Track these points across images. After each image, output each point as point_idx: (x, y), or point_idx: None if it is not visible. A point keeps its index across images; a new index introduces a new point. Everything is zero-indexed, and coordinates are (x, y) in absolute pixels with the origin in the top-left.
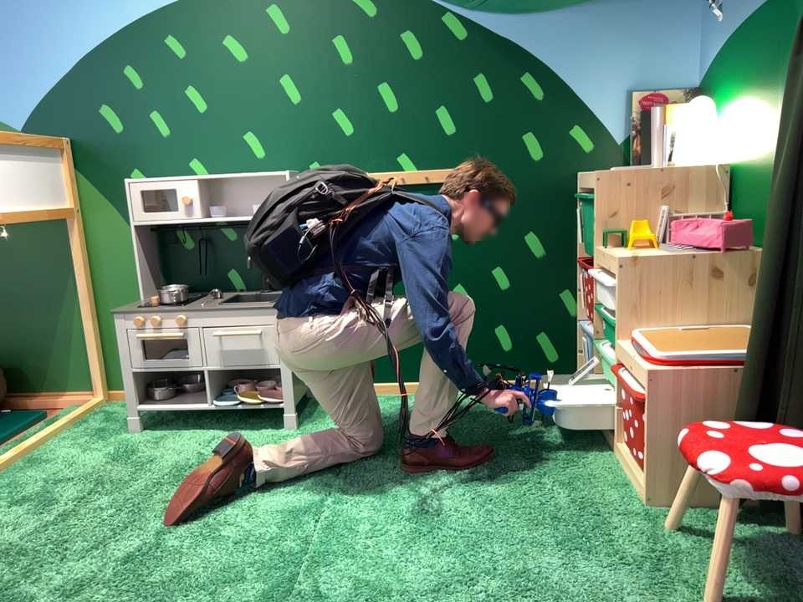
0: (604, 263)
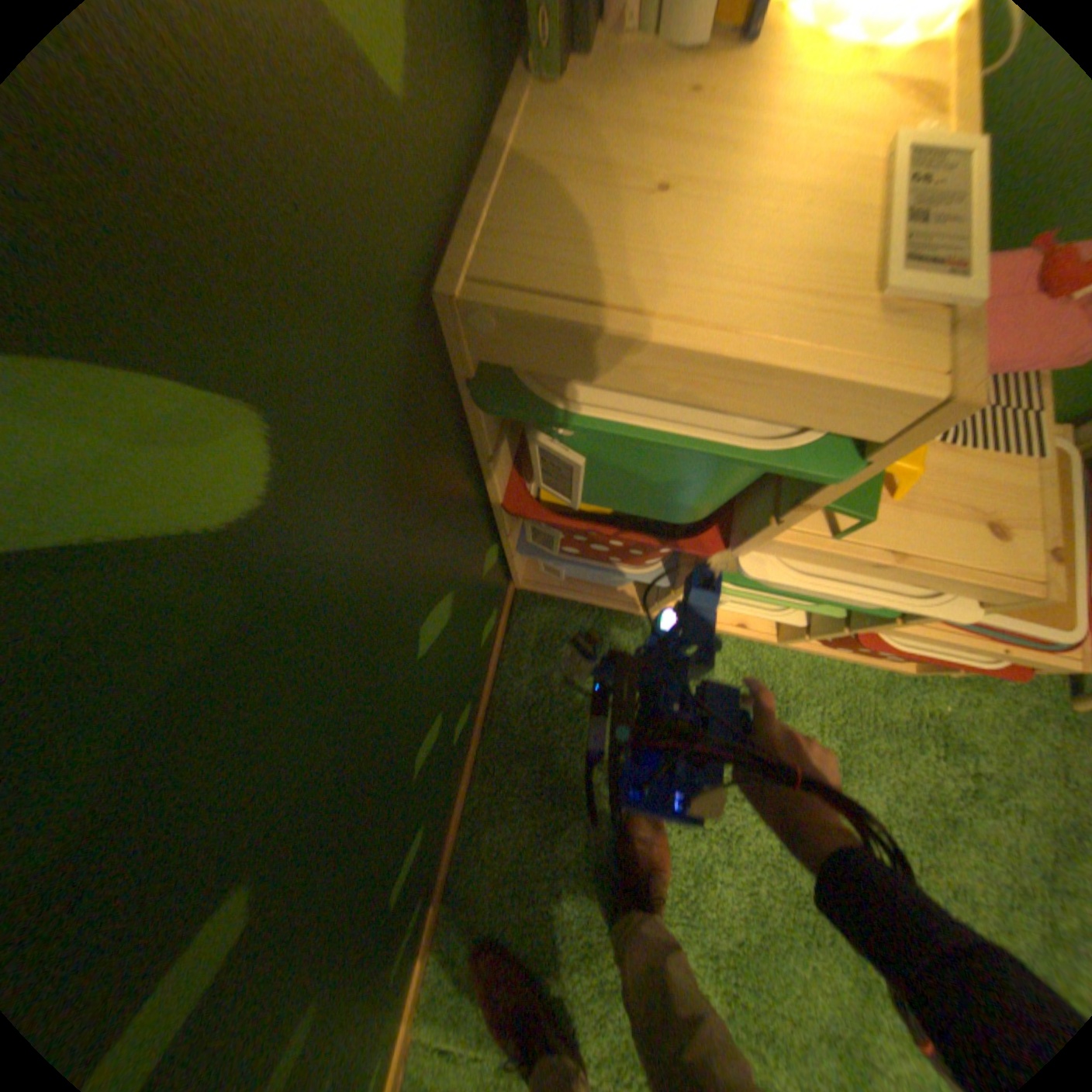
0: (936, 580)
